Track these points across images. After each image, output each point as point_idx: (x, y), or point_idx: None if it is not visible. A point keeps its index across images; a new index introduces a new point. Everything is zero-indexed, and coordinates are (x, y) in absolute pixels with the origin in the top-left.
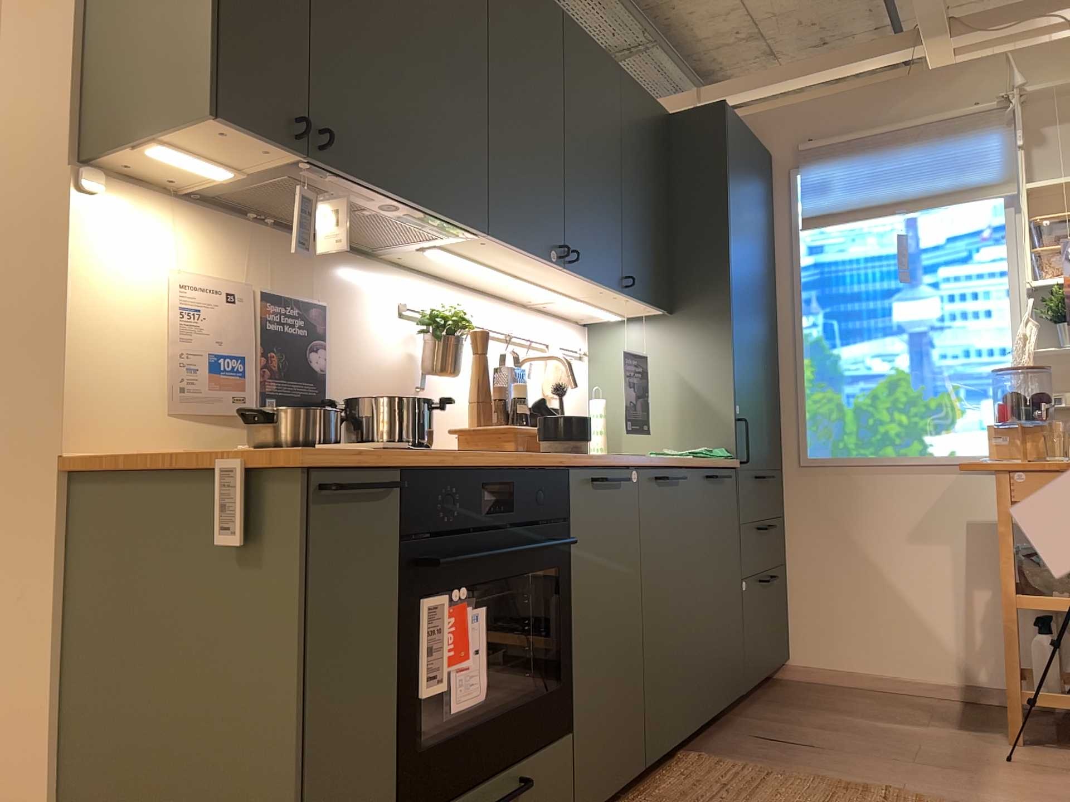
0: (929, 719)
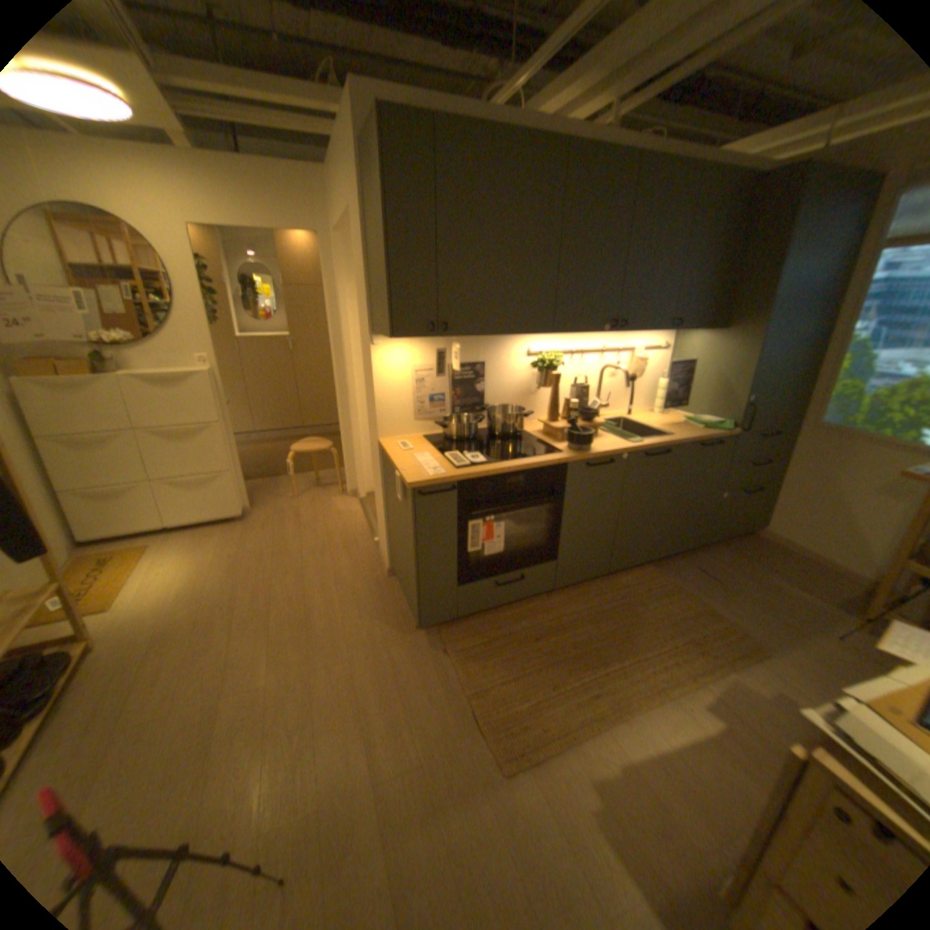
0: (823, 593)
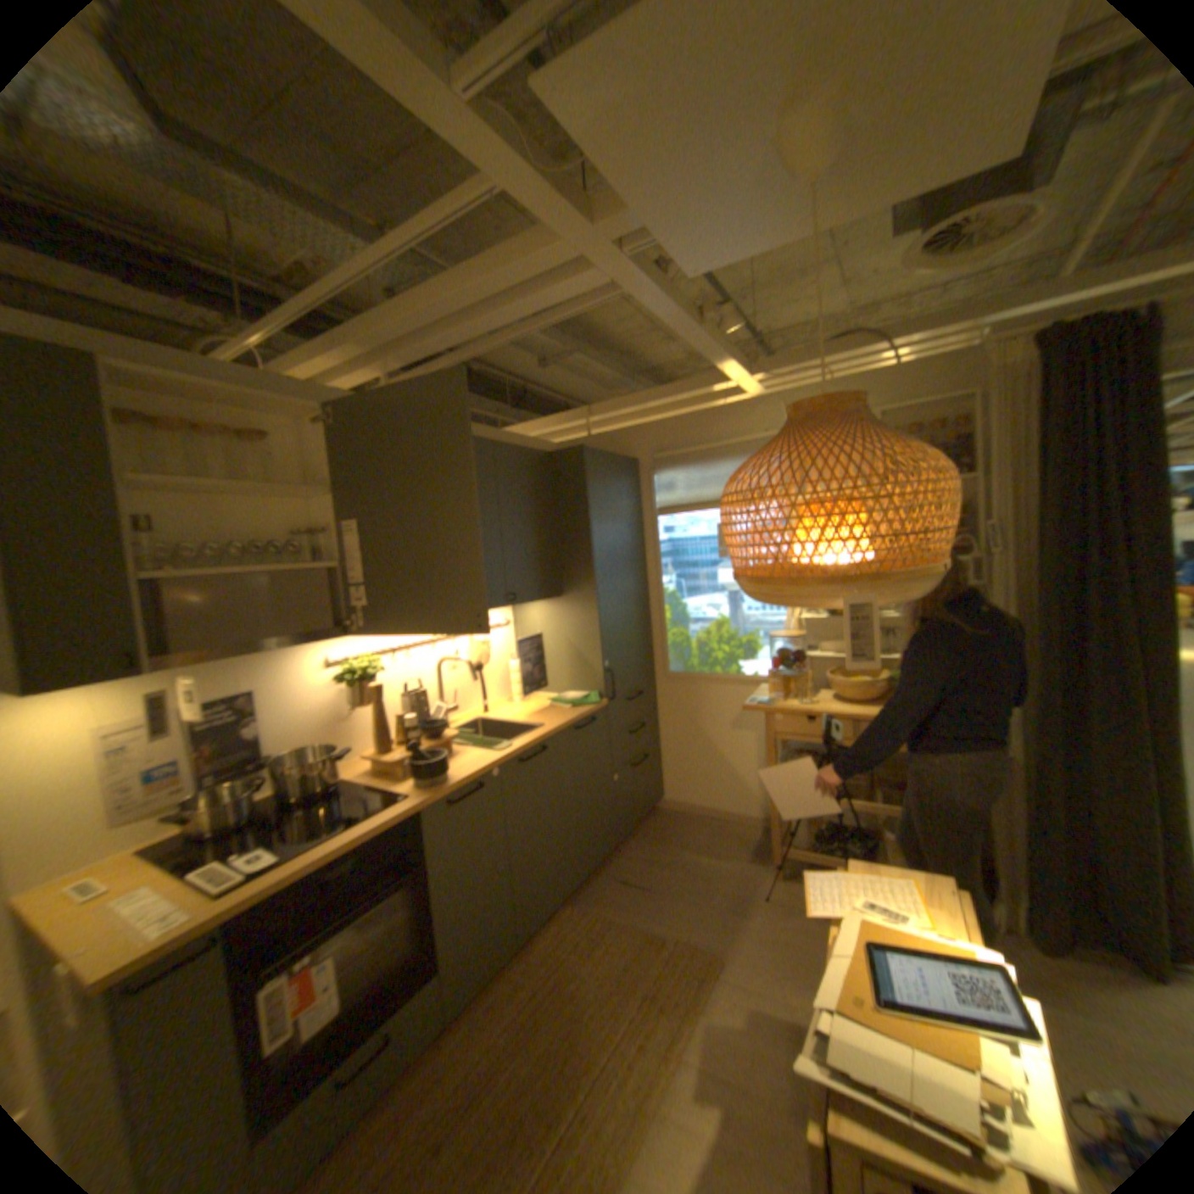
0: (733, 853)
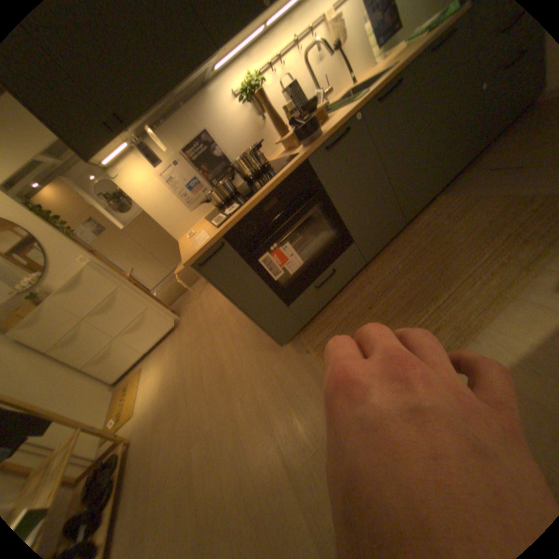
0: None
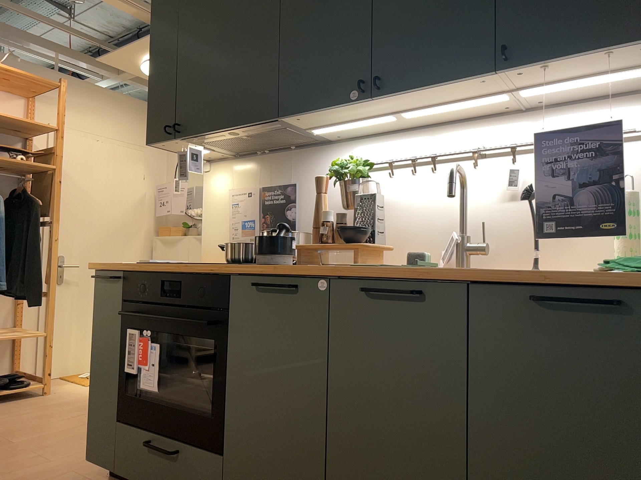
0: None
